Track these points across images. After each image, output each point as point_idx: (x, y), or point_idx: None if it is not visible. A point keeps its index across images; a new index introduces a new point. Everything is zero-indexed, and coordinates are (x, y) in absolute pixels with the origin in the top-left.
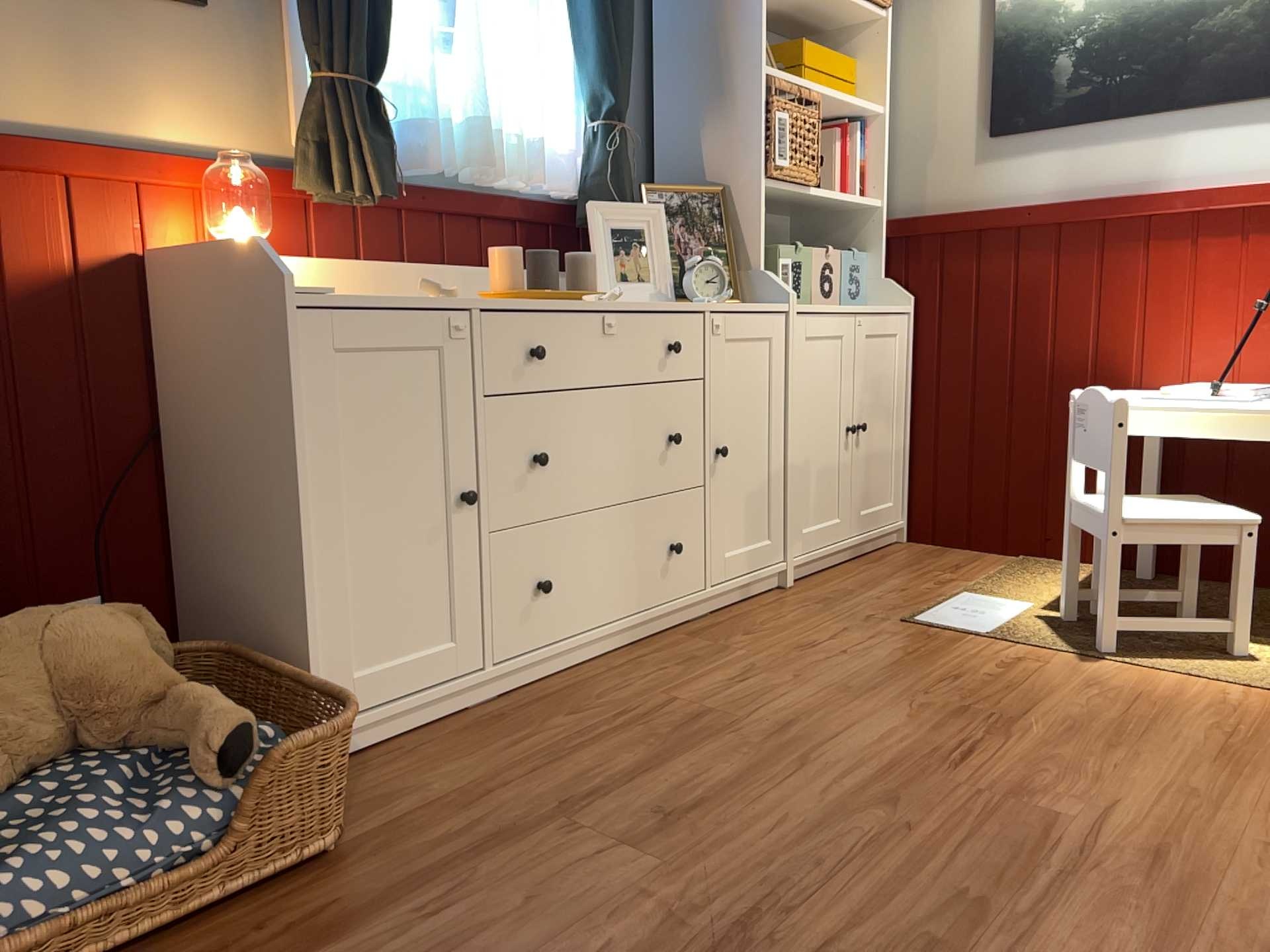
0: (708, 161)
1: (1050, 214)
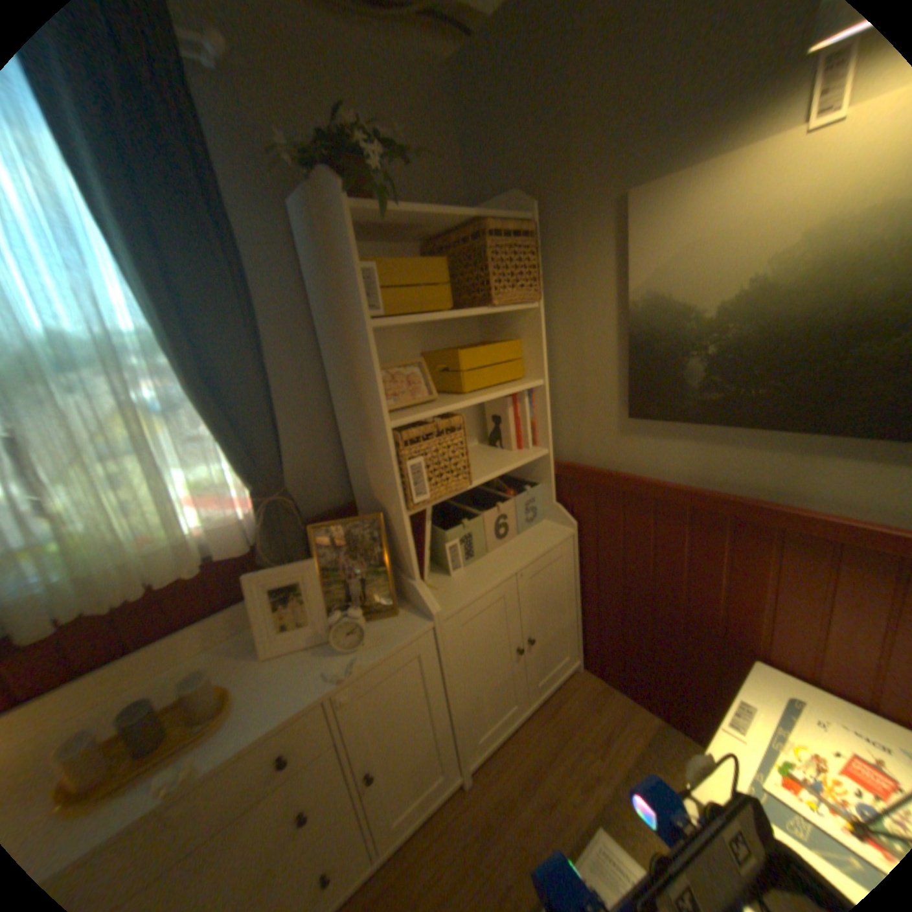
0: (374, 483)
1: (686, 498)
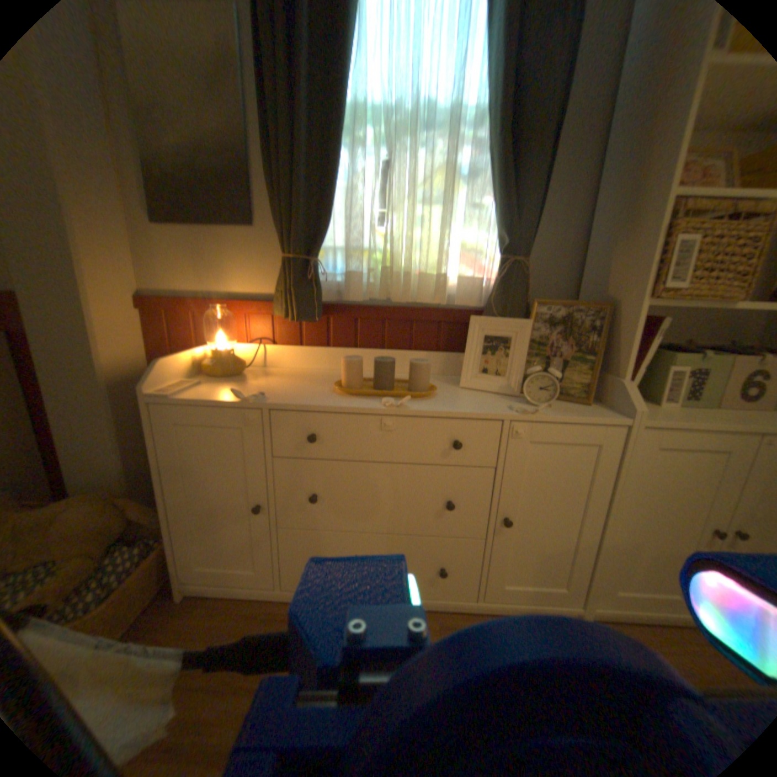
0: (613, 278)
1: None
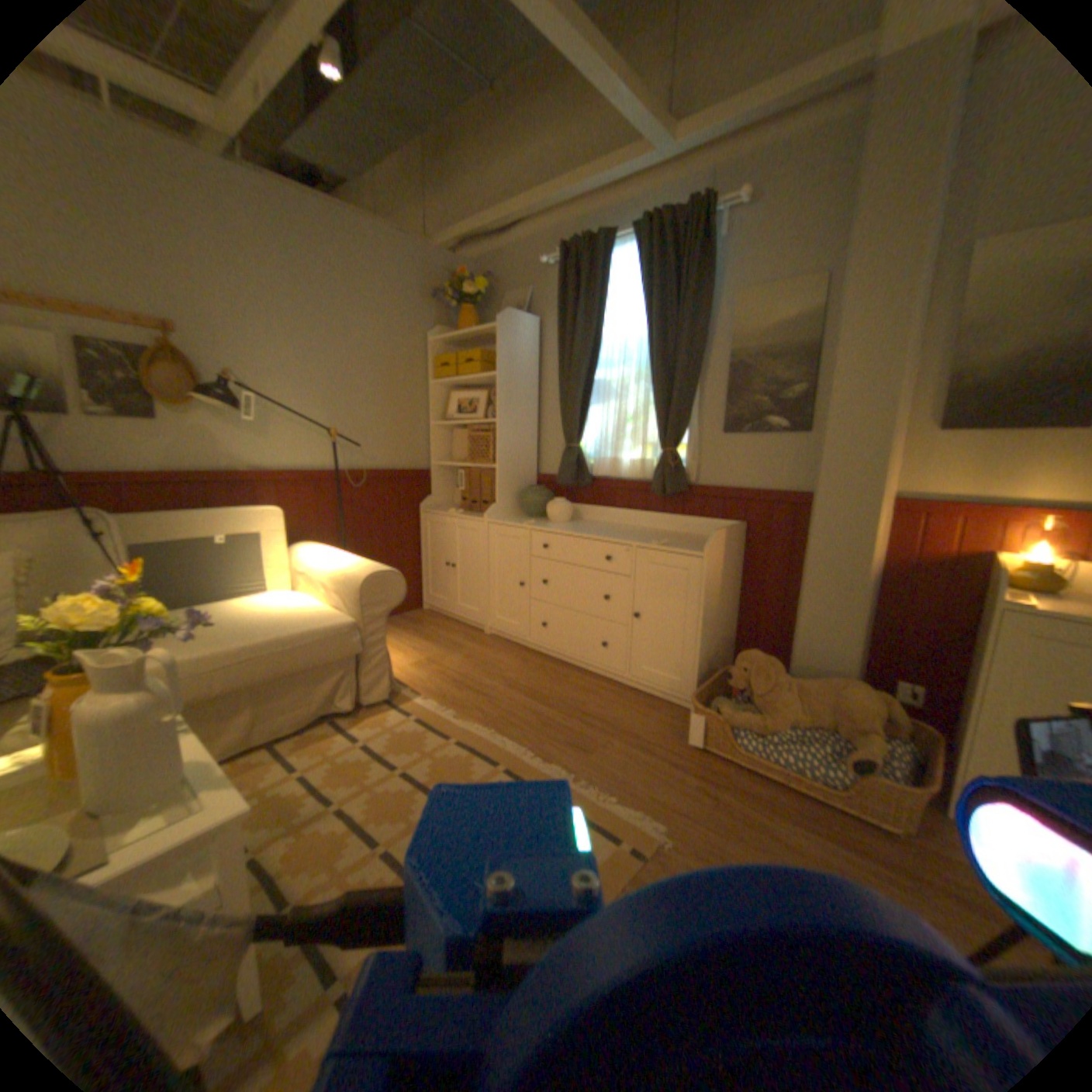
0: None
1: None
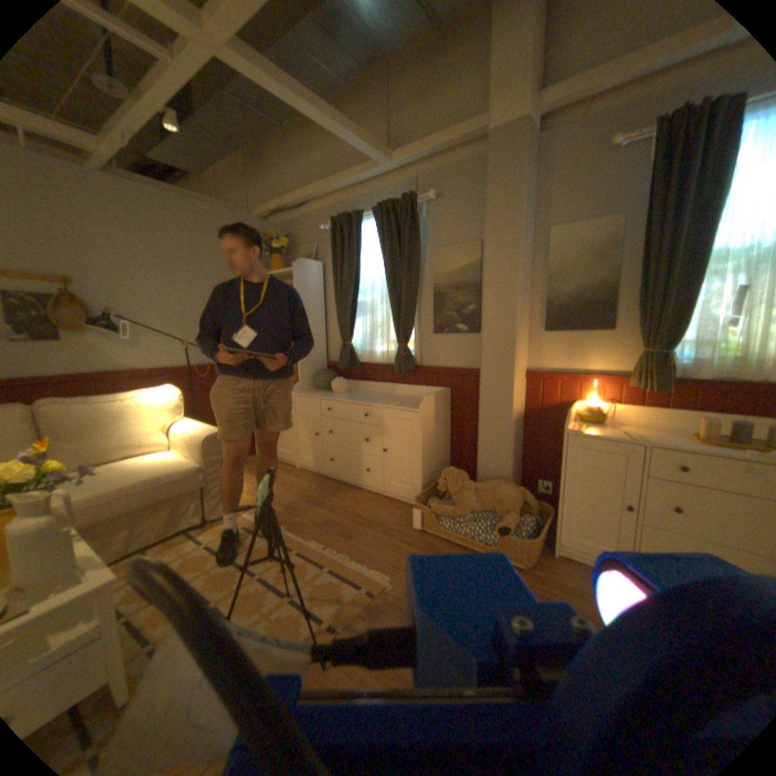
0: None
1: None
